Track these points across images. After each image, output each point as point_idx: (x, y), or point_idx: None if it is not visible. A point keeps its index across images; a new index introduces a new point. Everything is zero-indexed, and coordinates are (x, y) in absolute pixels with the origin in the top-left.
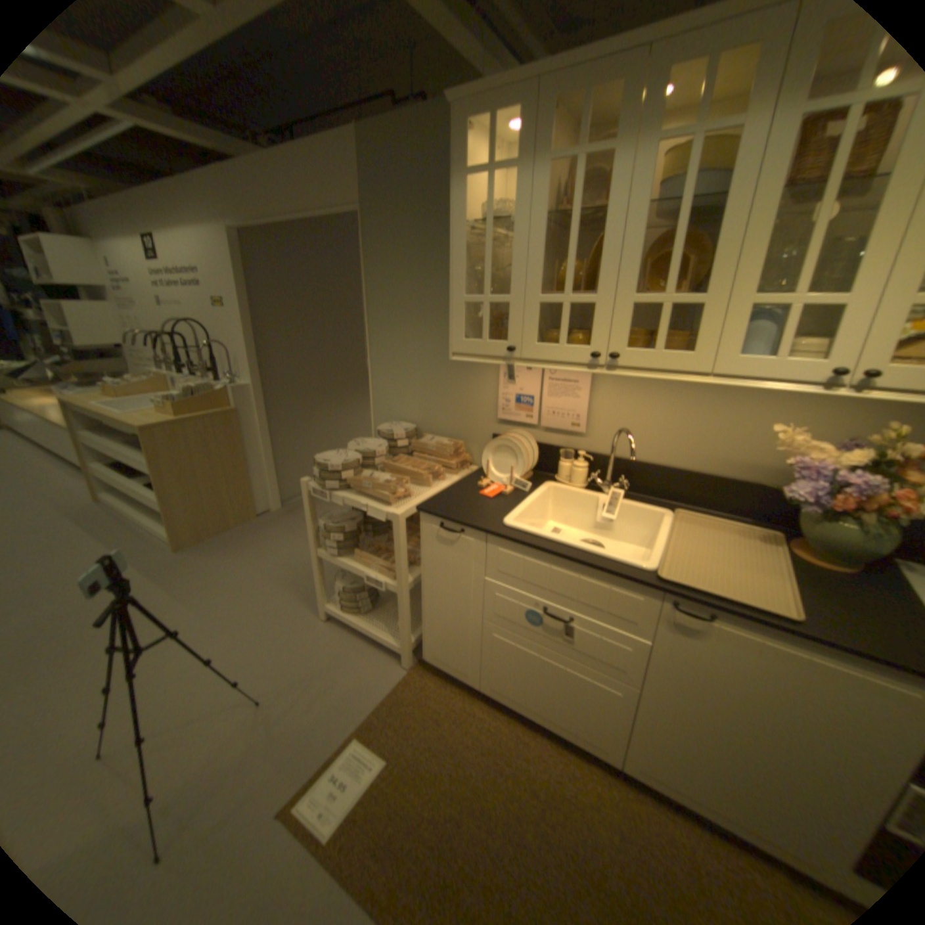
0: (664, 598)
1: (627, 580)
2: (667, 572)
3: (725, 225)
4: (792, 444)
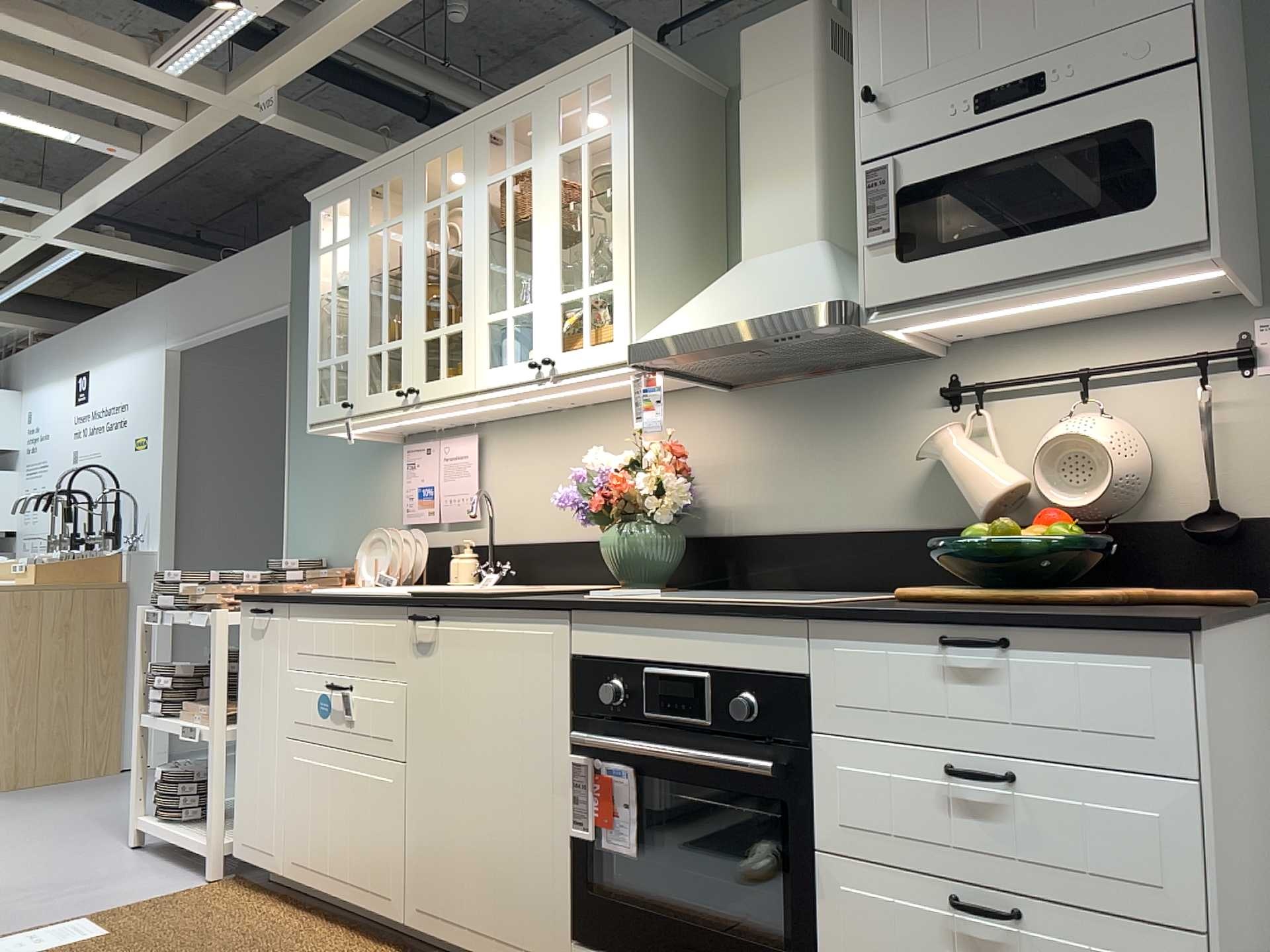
0: (406, 614)
1: (379, 604)
2: (424, 594)
3: (463, 266)
4: (596, 466)
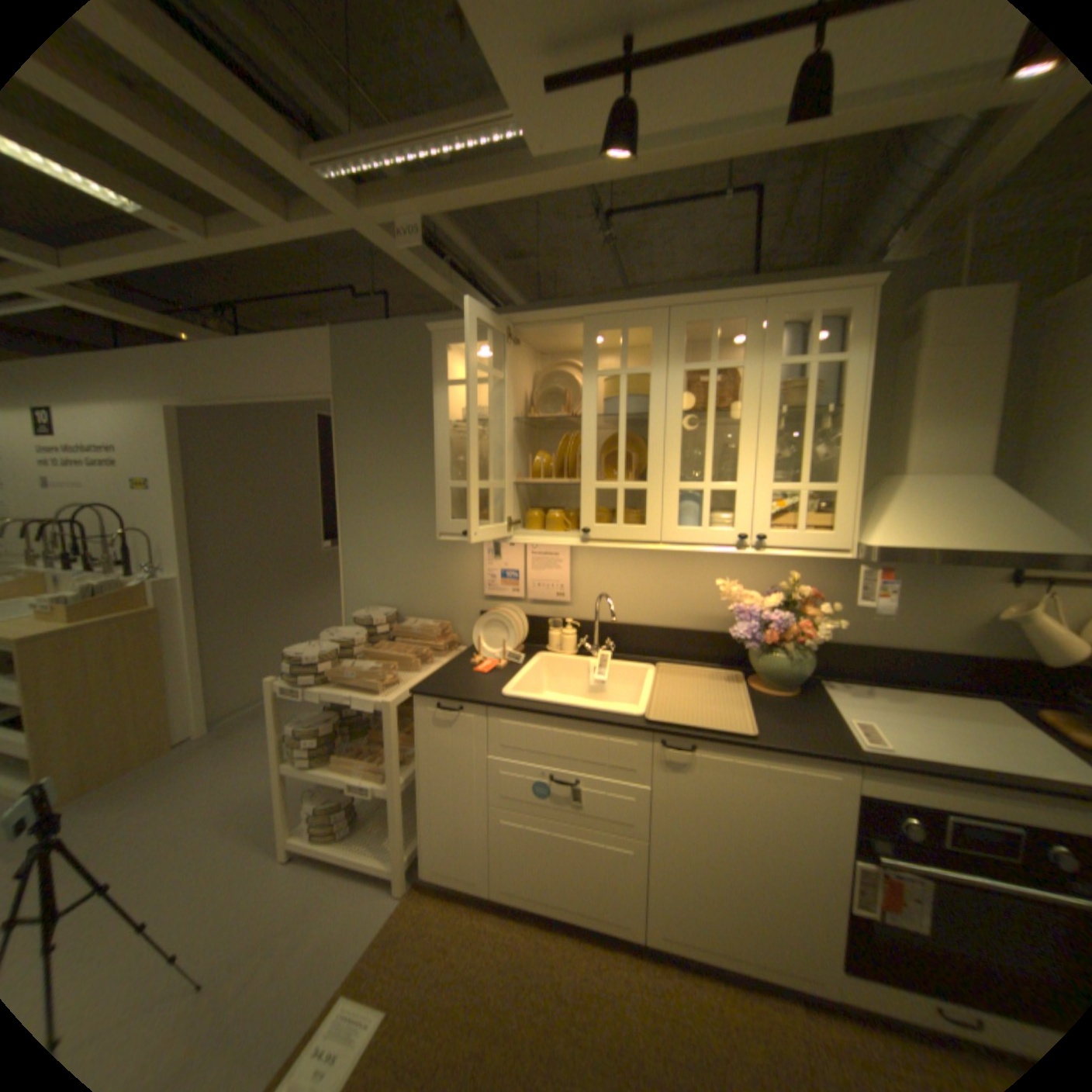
0: (653, 740)
1: (621, 729)
2: (653, 716)
3: (651, 436)
4: (730, 595)
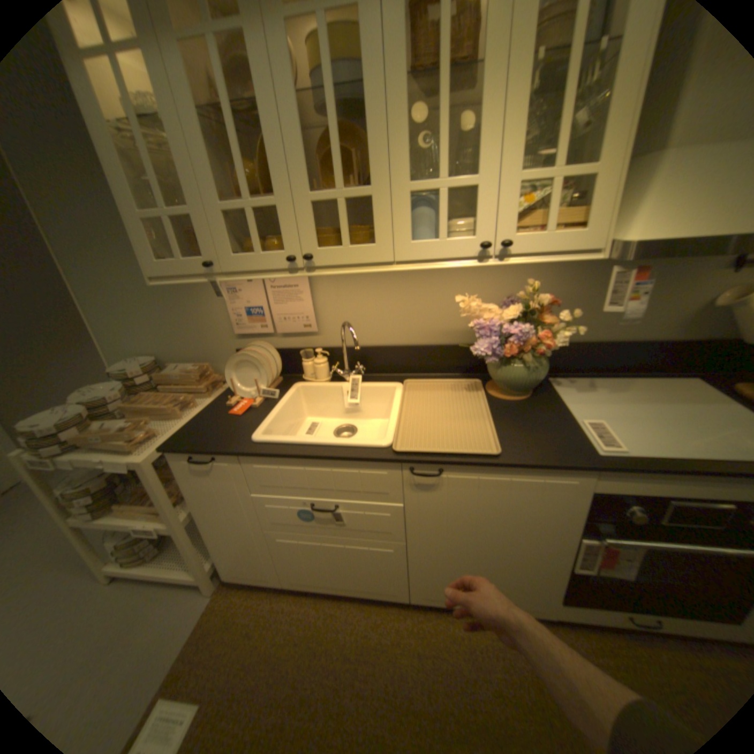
0: (402, 467)
1: (369, 462)
2: (400, 443)
3: (369, 115)
4: (469, 310)
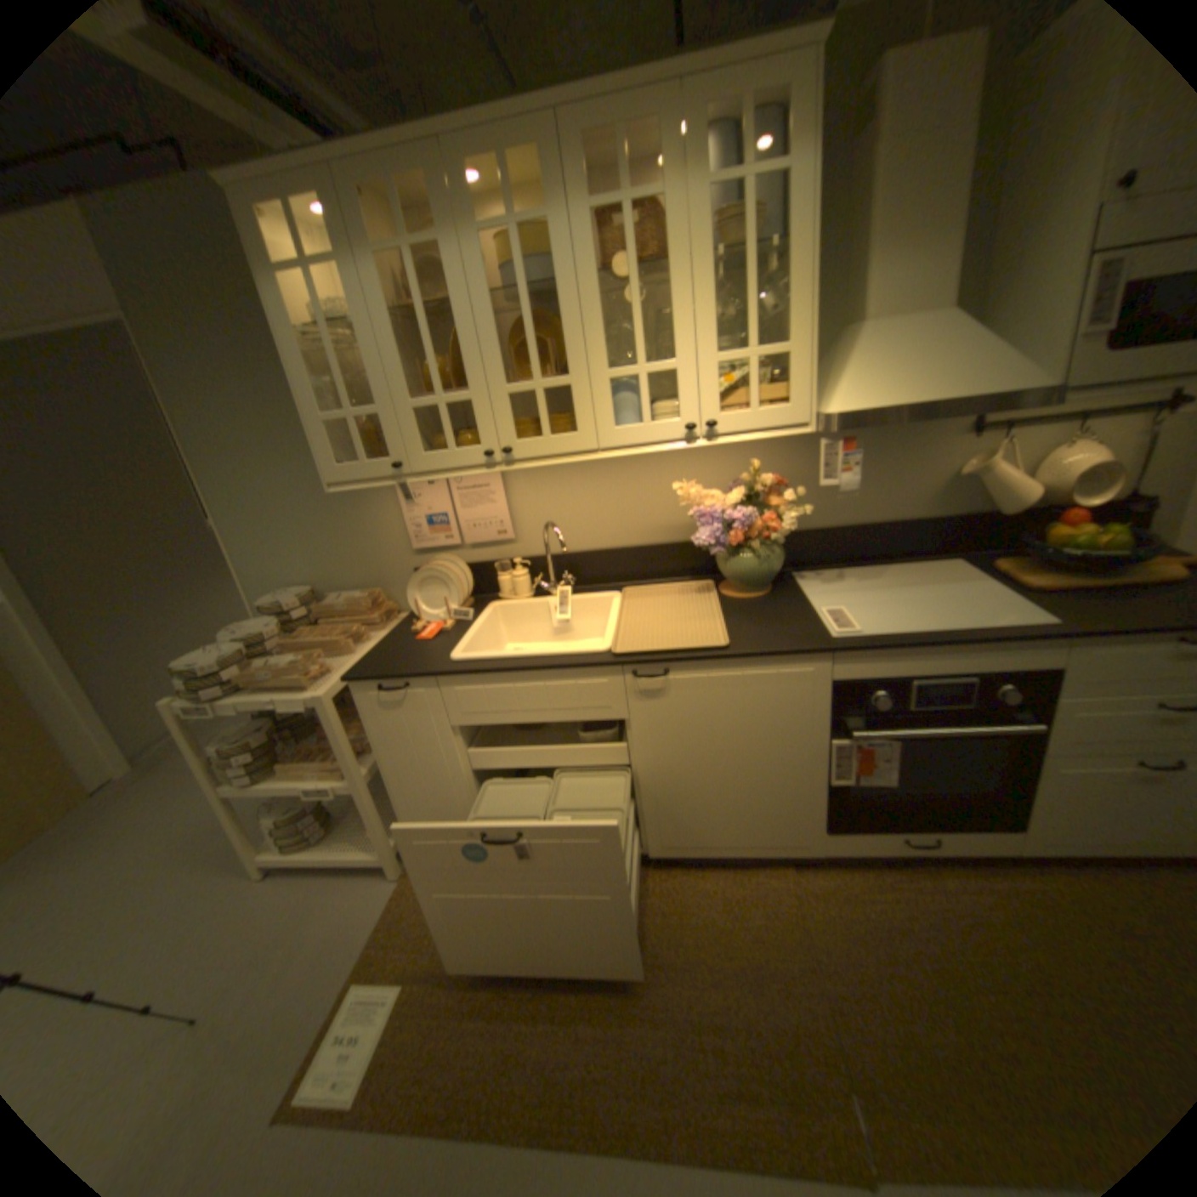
0: (624, 672)
1: (588, 669)
2: (620, 648)
3: (564, 310)
4: (690, 498)
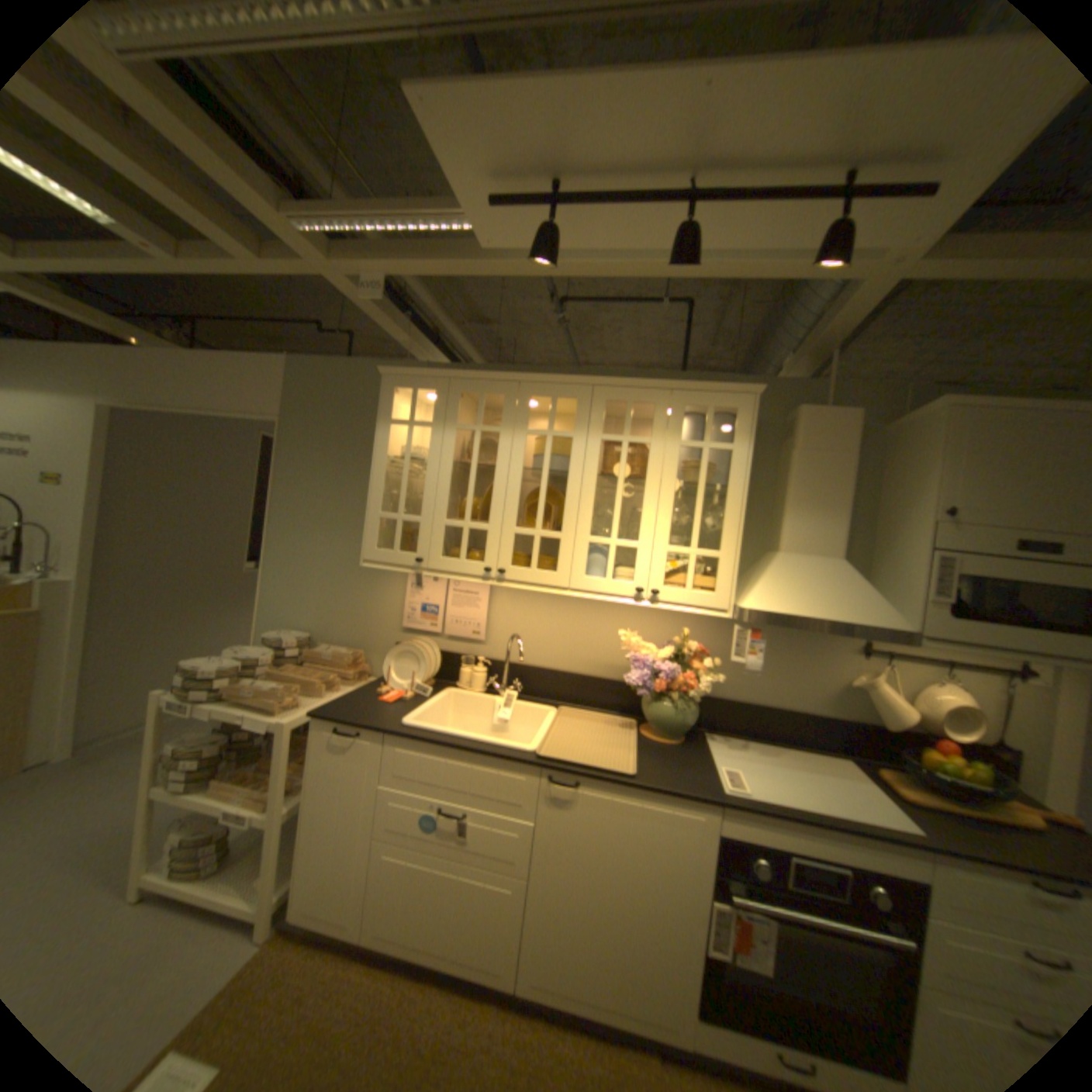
0: (541, 774)
1: (511, 762)
2: (543, 751)
3: (568, 492)
4: (630, 645)
